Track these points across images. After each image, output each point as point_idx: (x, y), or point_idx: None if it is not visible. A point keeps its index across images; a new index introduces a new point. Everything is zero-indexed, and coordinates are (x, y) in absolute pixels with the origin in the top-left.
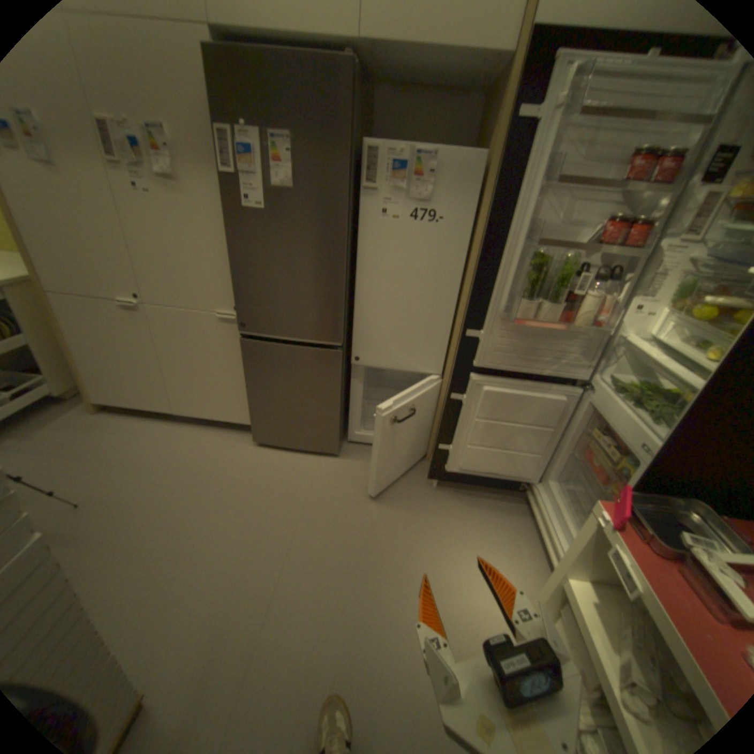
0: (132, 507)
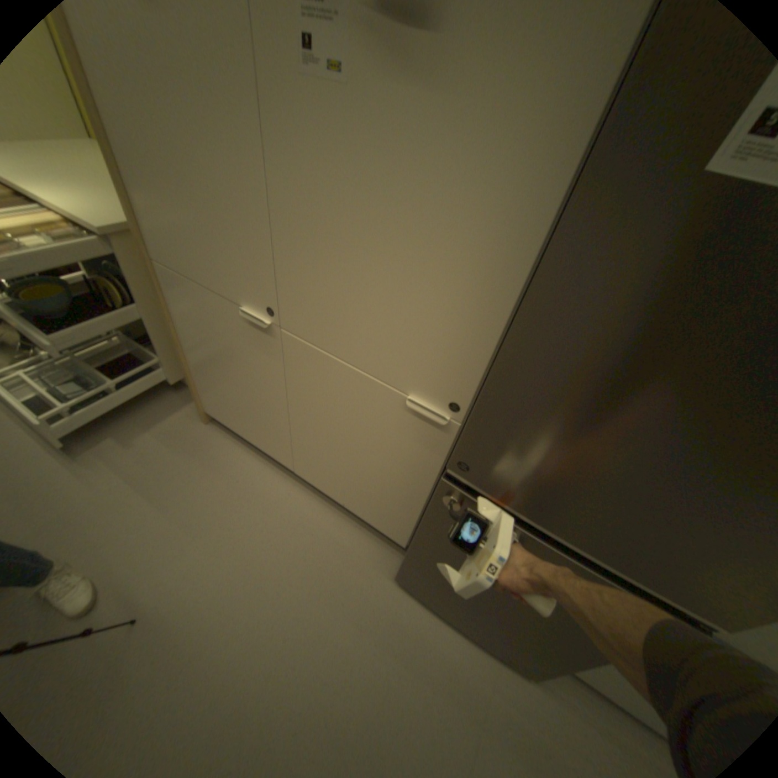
0: (196, 662)
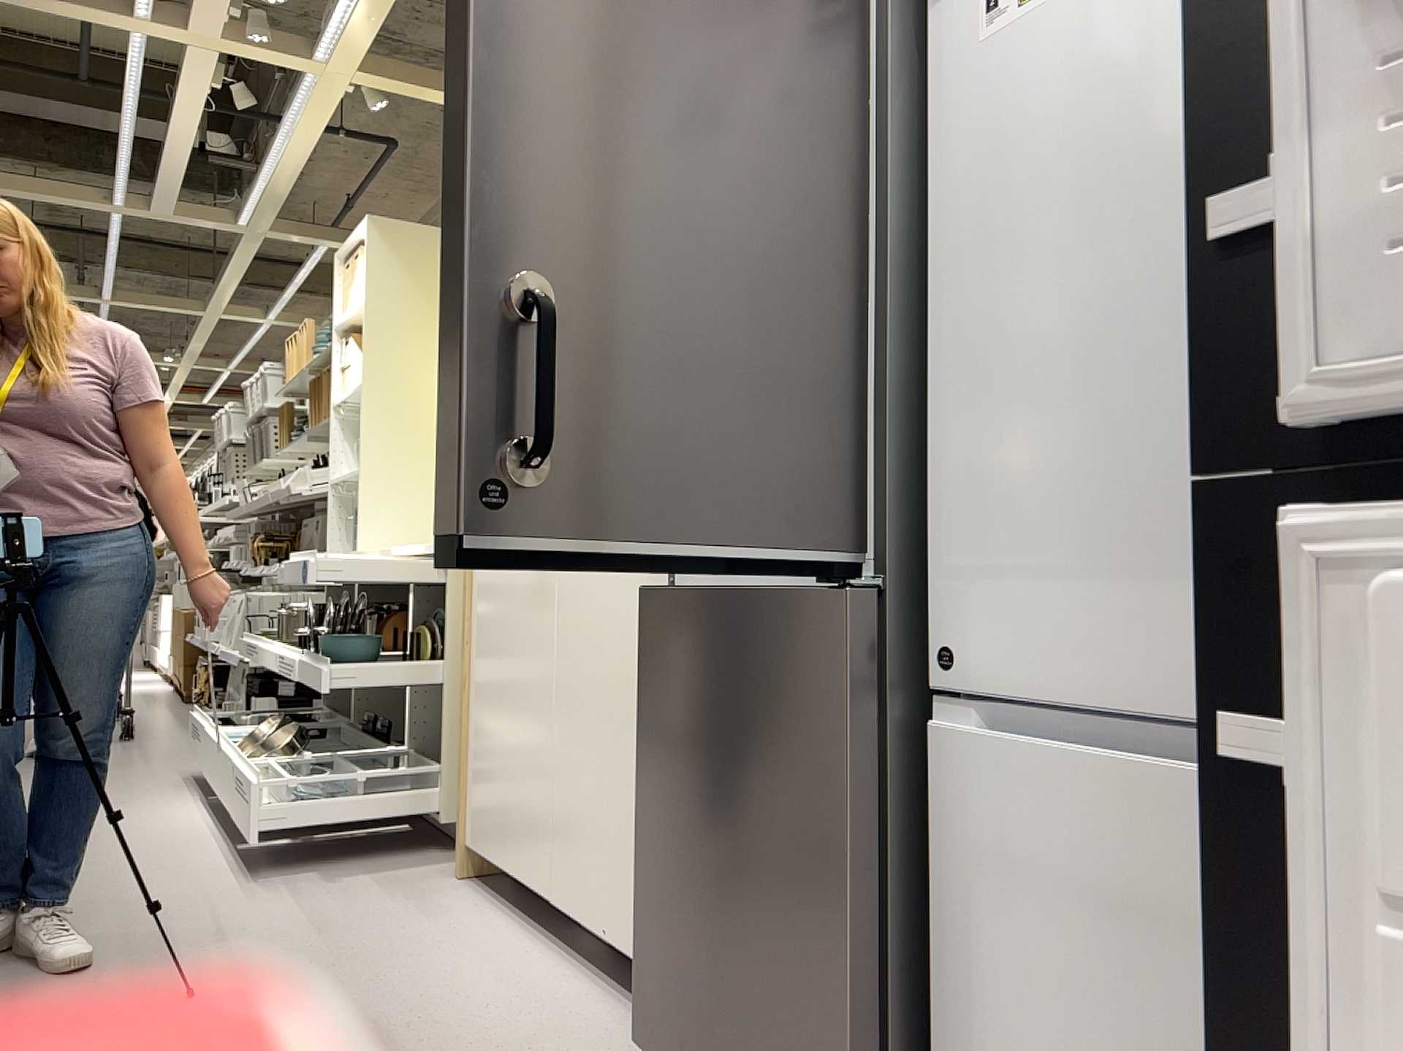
0: None
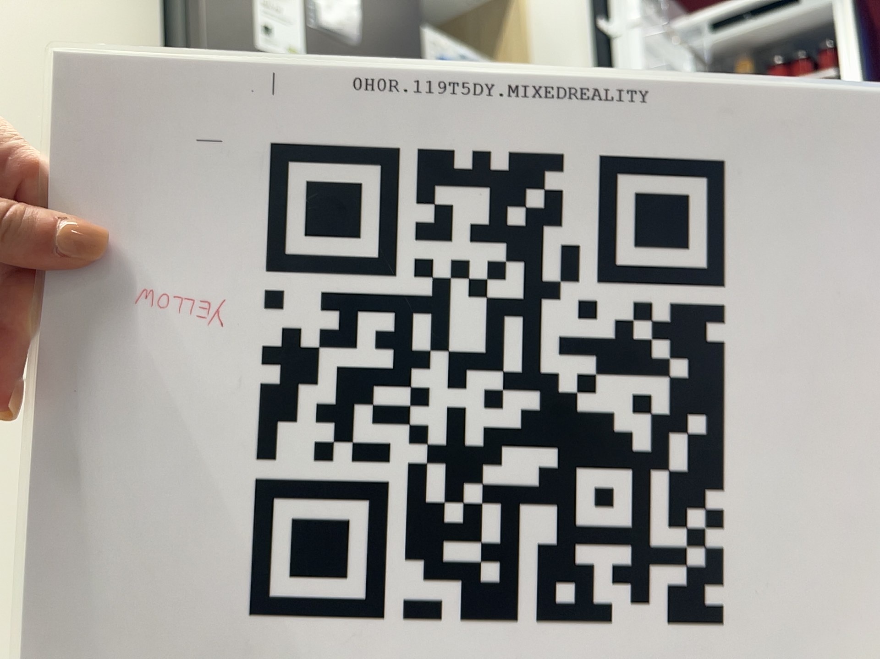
0: None
